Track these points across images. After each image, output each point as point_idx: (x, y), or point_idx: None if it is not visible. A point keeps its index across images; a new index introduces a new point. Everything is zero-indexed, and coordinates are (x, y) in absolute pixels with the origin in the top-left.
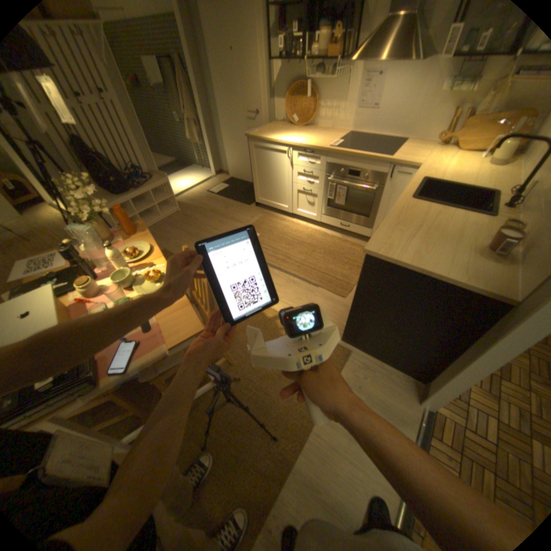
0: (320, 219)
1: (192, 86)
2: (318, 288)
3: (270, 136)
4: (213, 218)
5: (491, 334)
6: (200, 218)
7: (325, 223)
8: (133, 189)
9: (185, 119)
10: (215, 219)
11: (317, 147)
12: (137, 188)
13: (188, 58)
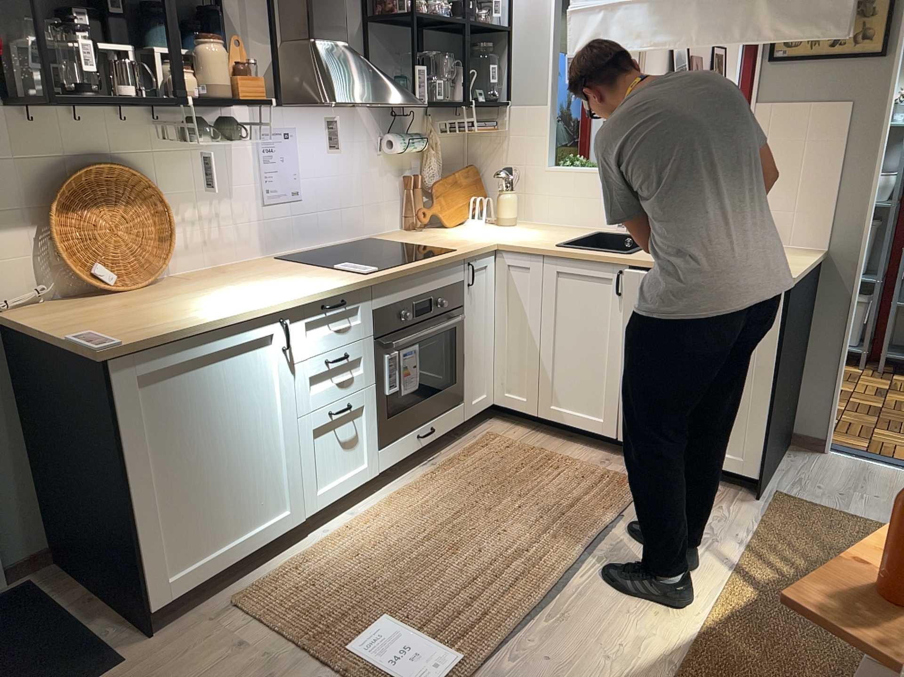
0: (380, 464)
1: None
2: (627, 511)
3: (192, 319)
4: None
5: (828, 293)
6: None
7: (392, 464)
8: None
9: None
10: None
11: (355, 283)
12: None
13: None
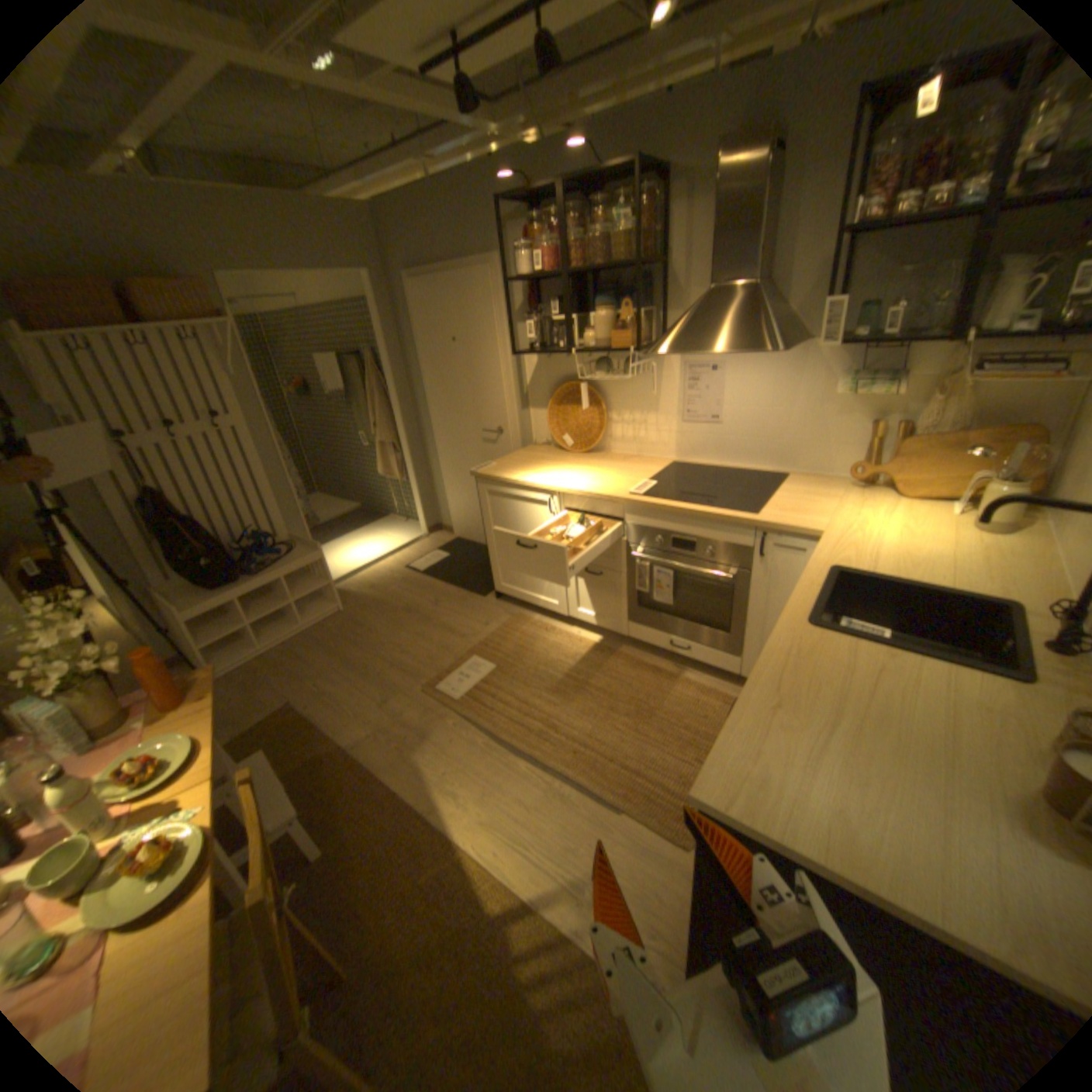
0: (628, 629)
1: (393, 392)
2: (623, 817)
3: (516, 475)
4: (407, 626)
5: None
6: (380, 627)
7: (639, 638)
8: (248, 576)
9: (379, 442)
10: (409, 629)
11: (604, 495)
12: (257, 573)
13: (387, 353)
